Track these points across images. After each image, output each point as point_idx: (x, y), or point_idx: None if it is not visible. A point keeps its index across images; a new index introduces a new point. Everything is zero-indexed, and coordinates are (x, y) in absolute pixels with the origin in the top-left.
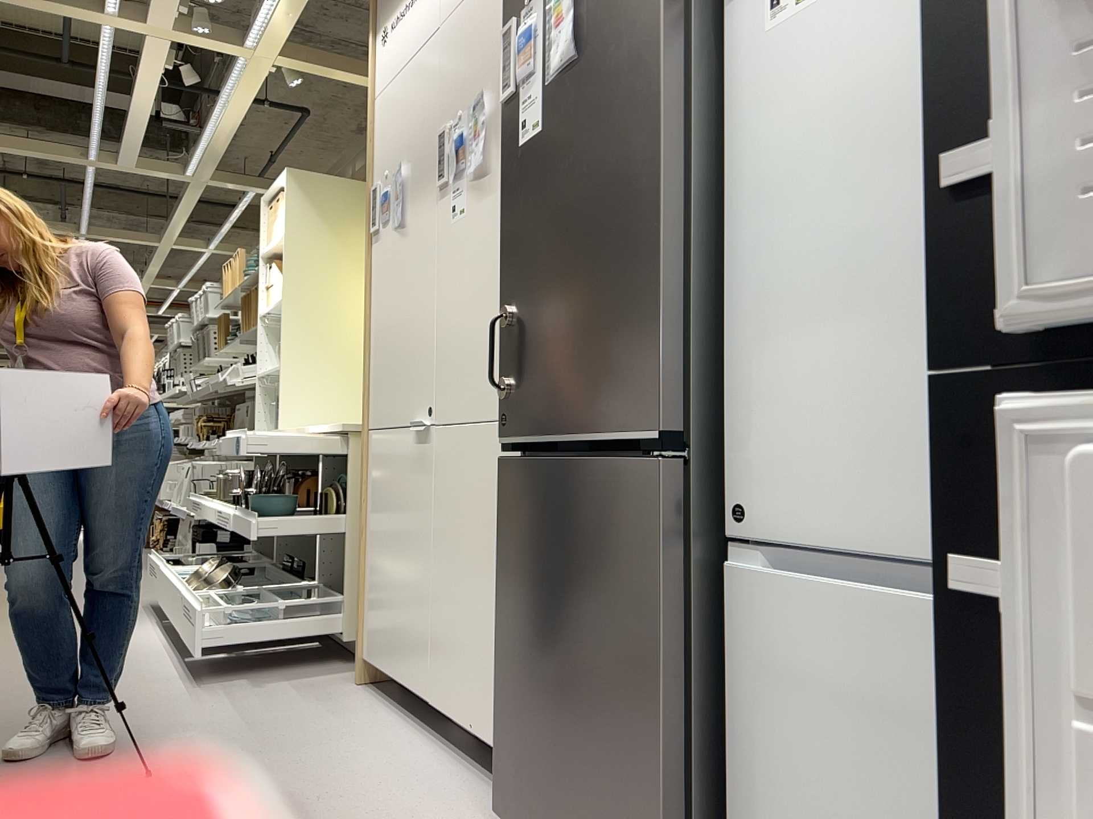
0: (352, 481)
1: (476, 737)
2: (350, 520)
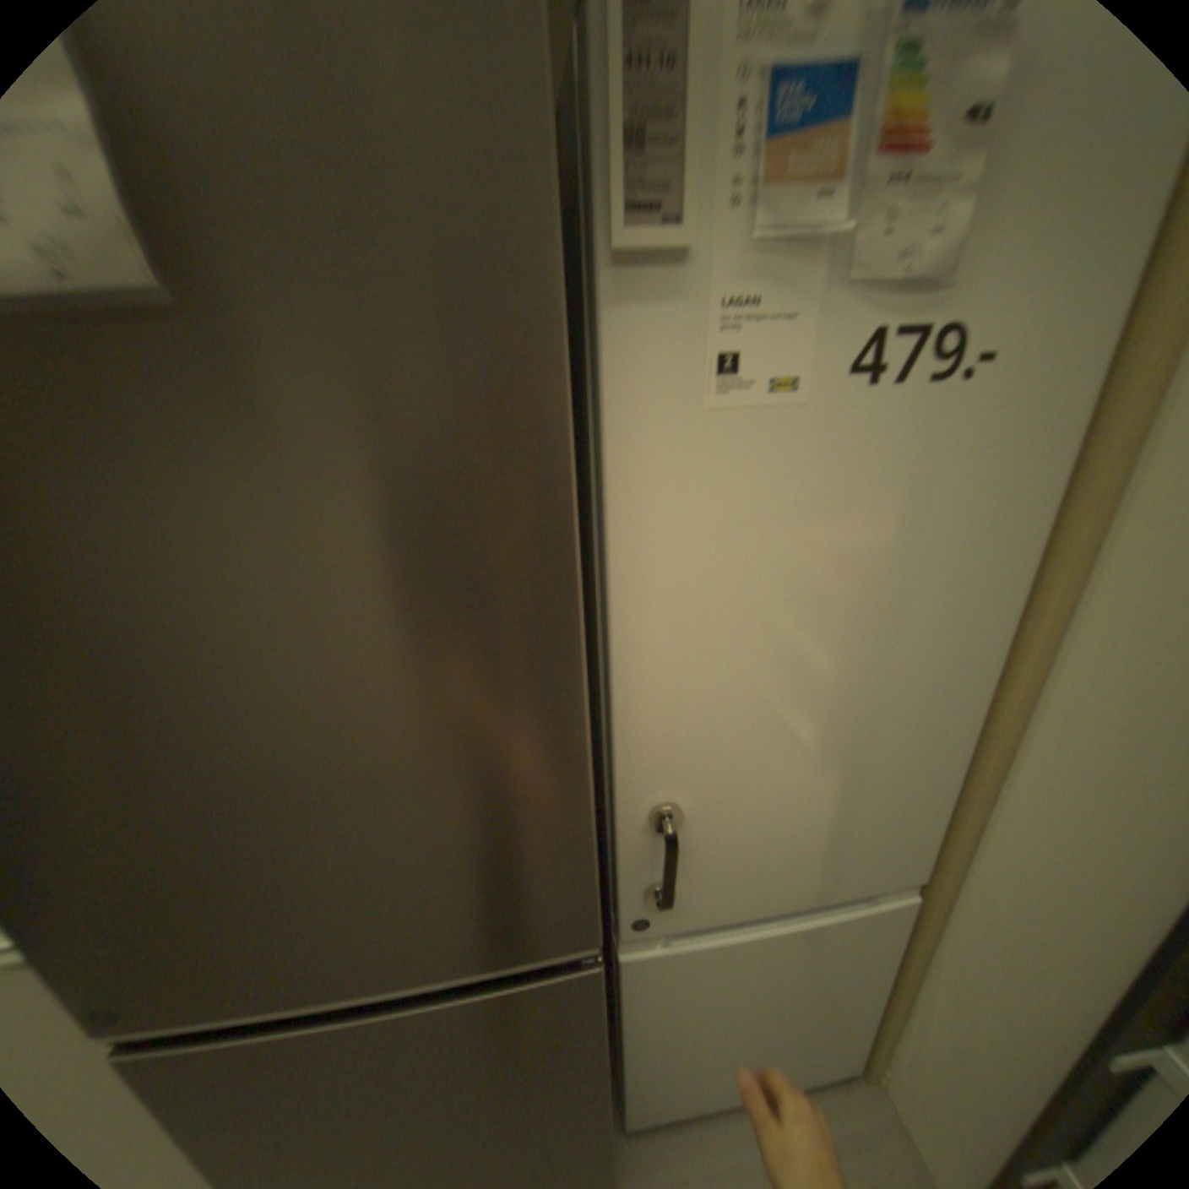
0: None
1: None
2: None
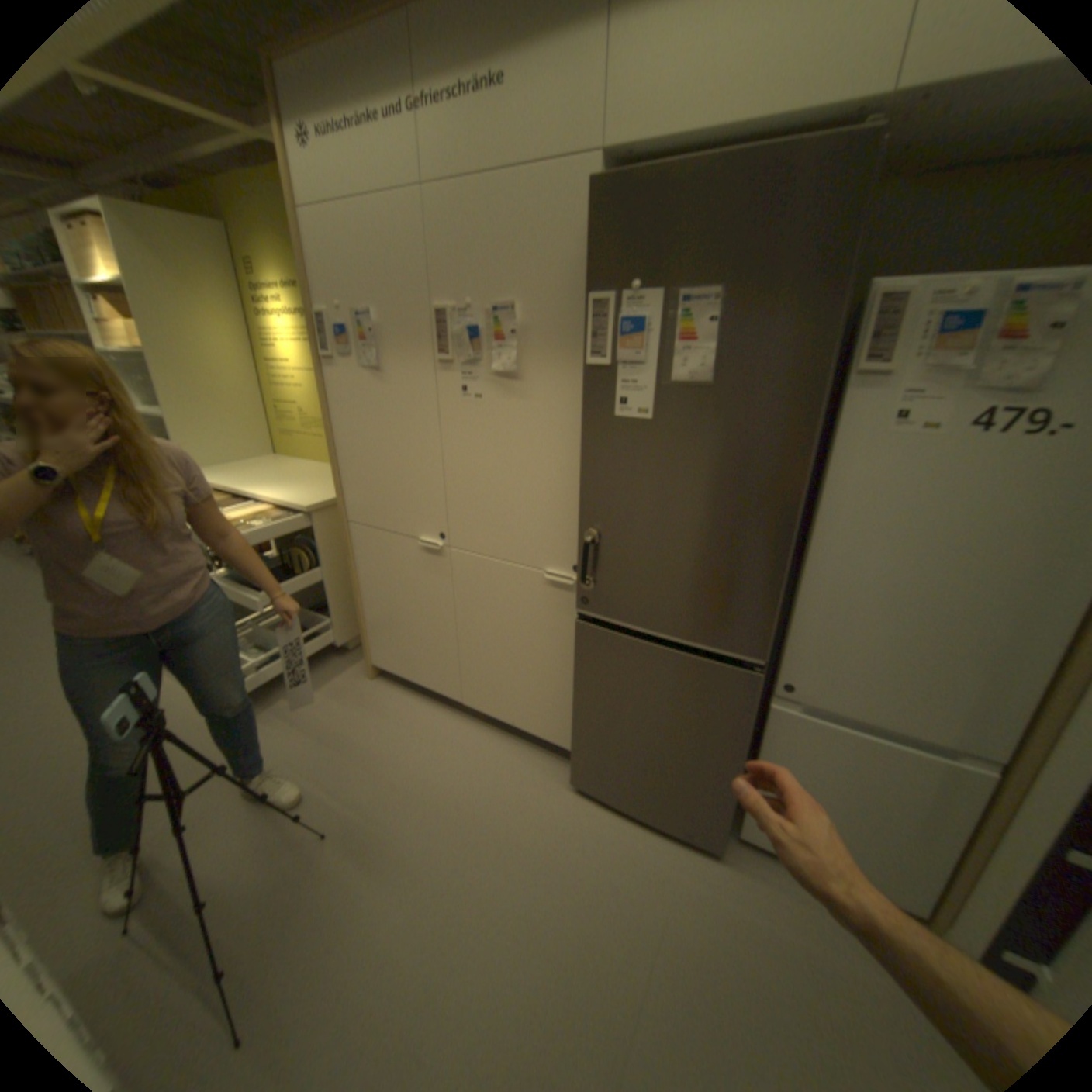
0: (321, 544)
1: (516, 727)
2: (325, 571)
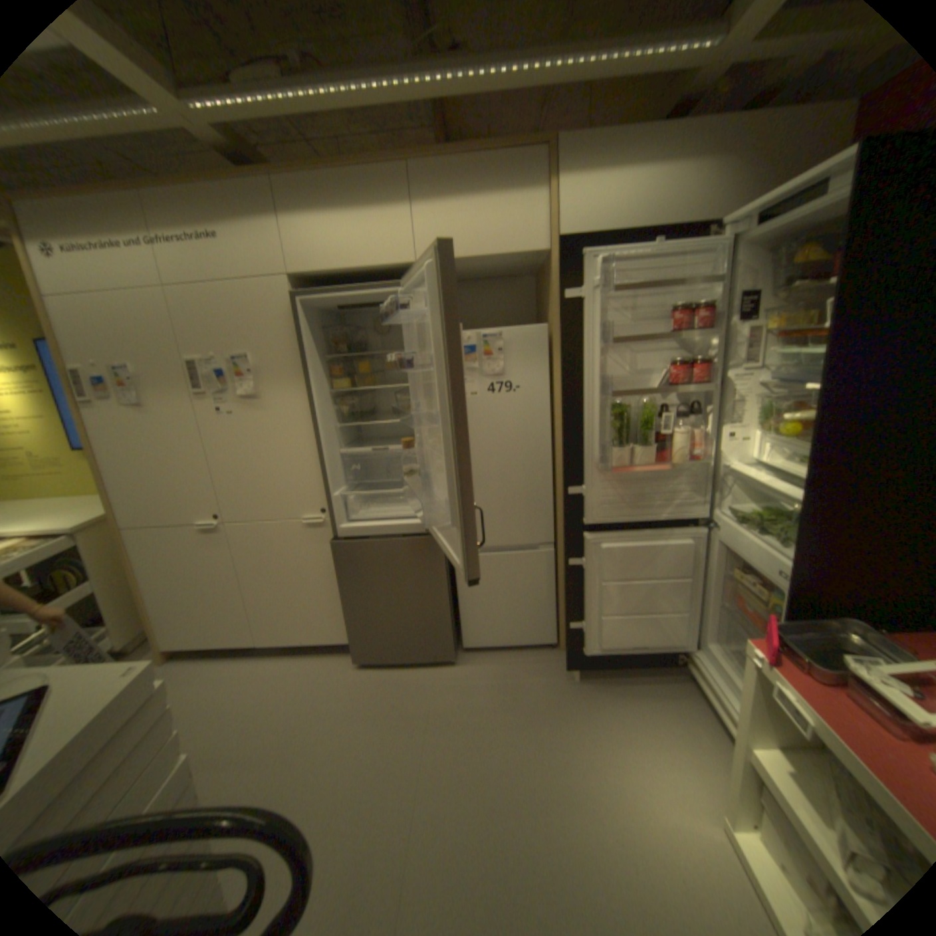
0: (89, 559)
1: (304, 645)
2: (96, 582)
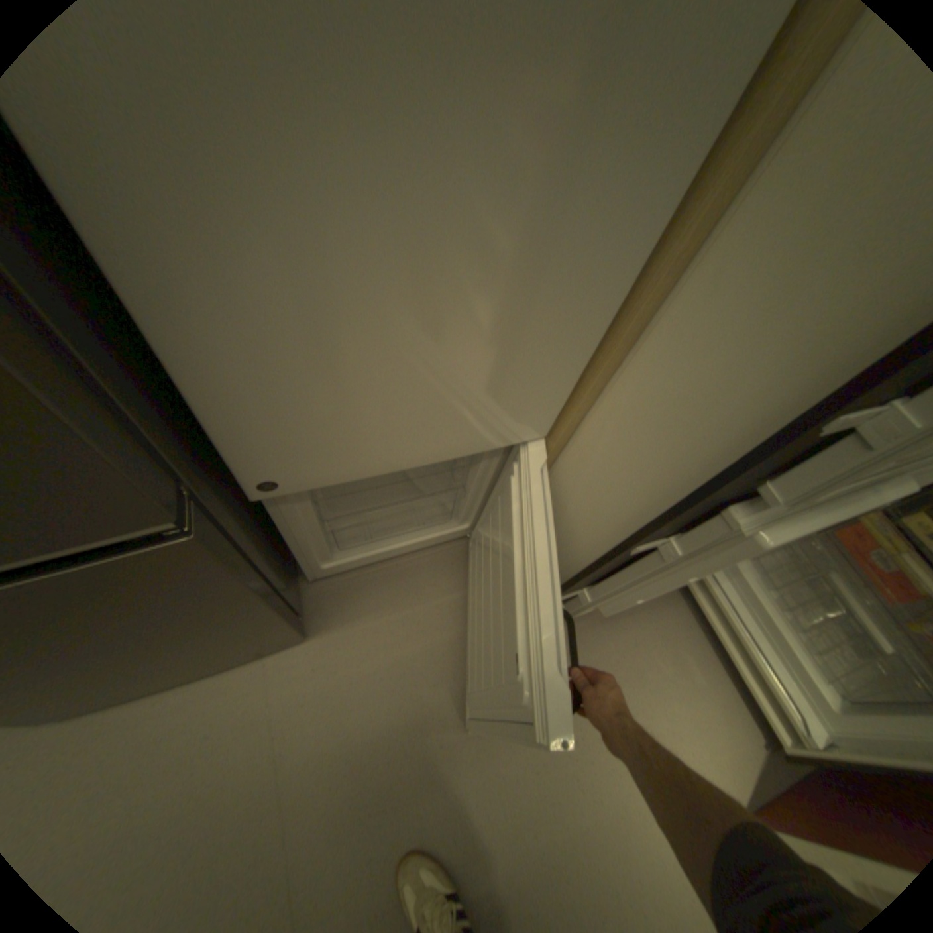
0: None
1: None
2: None
